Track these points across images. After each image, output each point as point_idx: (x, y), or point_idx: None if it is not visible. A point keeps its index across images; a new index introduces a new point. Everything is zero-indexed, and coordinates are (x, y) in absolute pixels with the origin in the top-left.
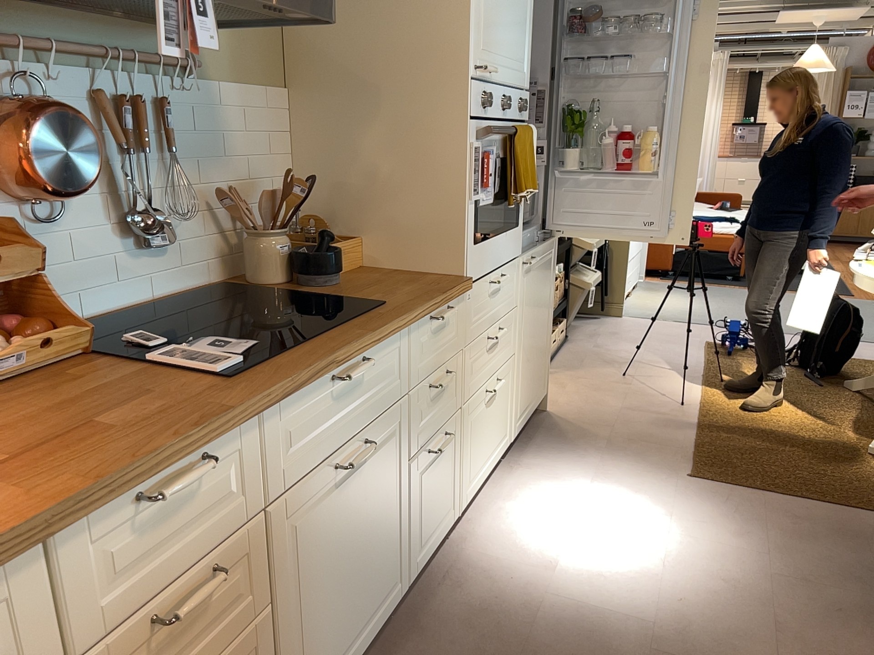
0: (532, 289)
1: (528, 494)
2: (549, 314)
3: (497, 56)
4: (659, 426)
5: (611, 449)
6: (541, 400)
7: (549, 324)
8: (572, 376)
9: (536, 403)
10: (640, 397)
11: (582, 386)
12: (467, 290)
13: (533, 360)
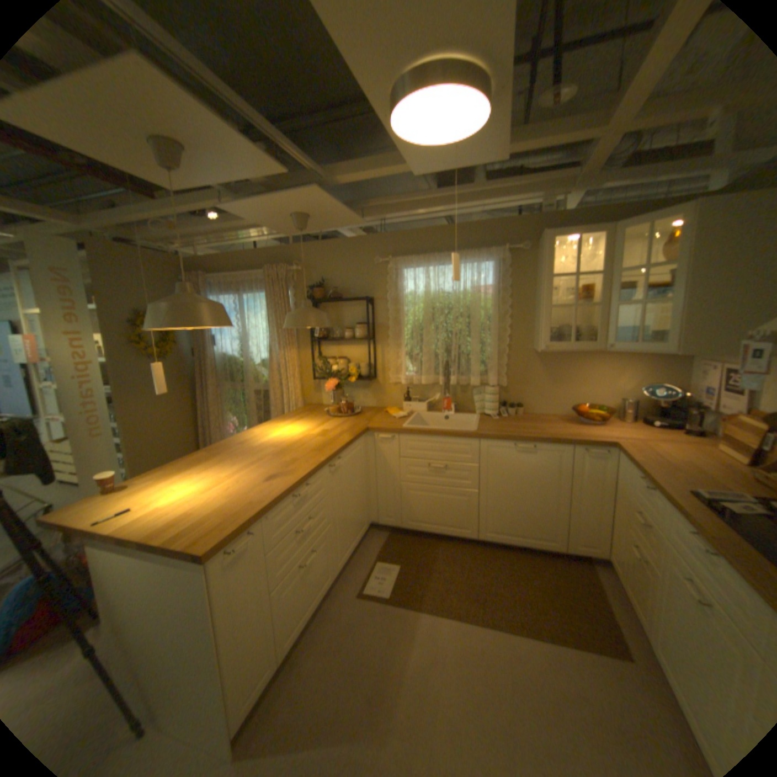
0: None
1: None
2: None
3: None
4: None
5: None
6: None
7: None
8: None
9: None
10: None
11: None
12: None
13: None
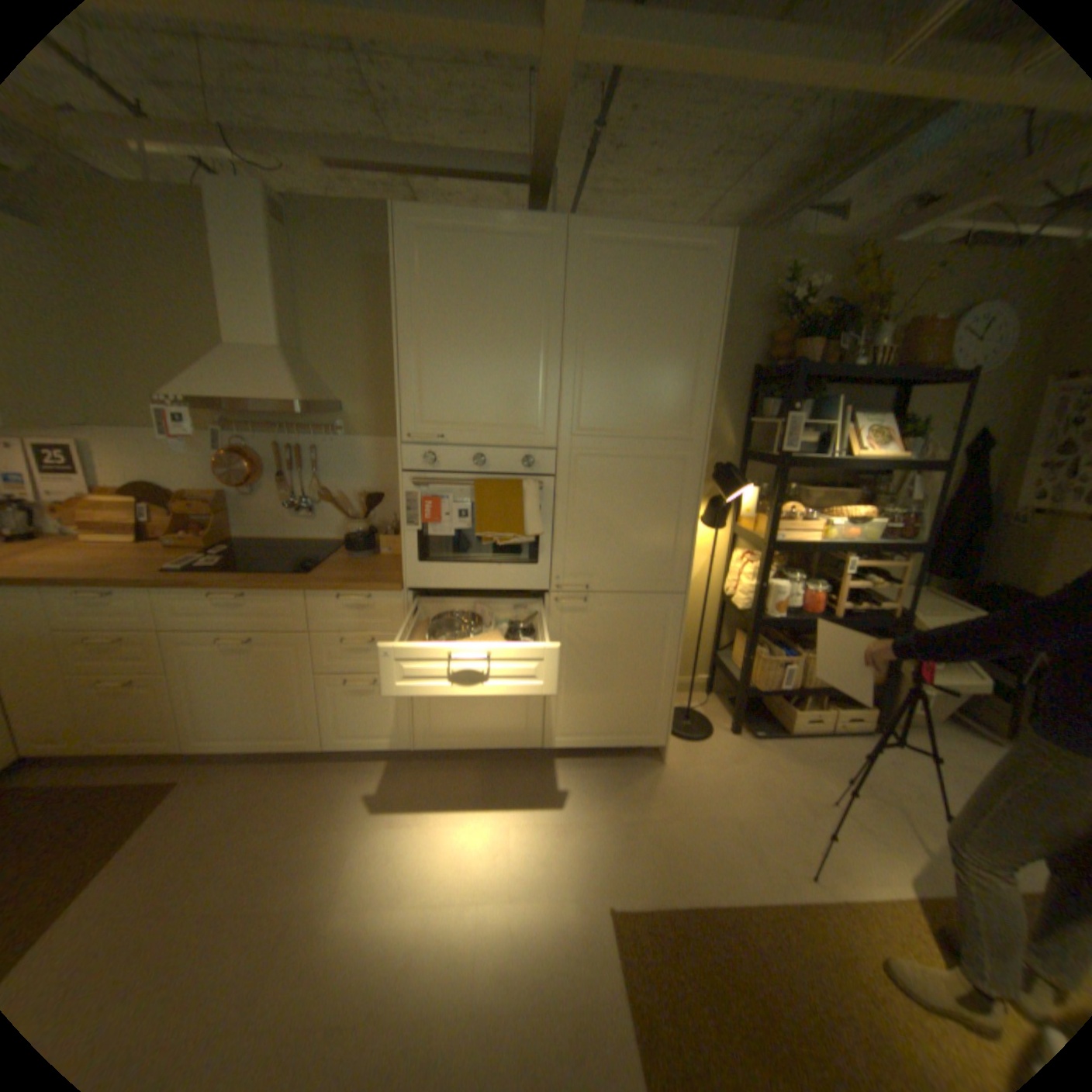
0: (586, 628)
1: (496, 788)
2: (662, 668)
3: (456, 423)
4: (724, 866)
5: (623, 830)
6: (642, 746)
7: (661, 678)
8: (773, 764)
9: (621, 742)
10: (787, 834)
11: (755, 777)
12: (394, 592)
13: (604, 697)
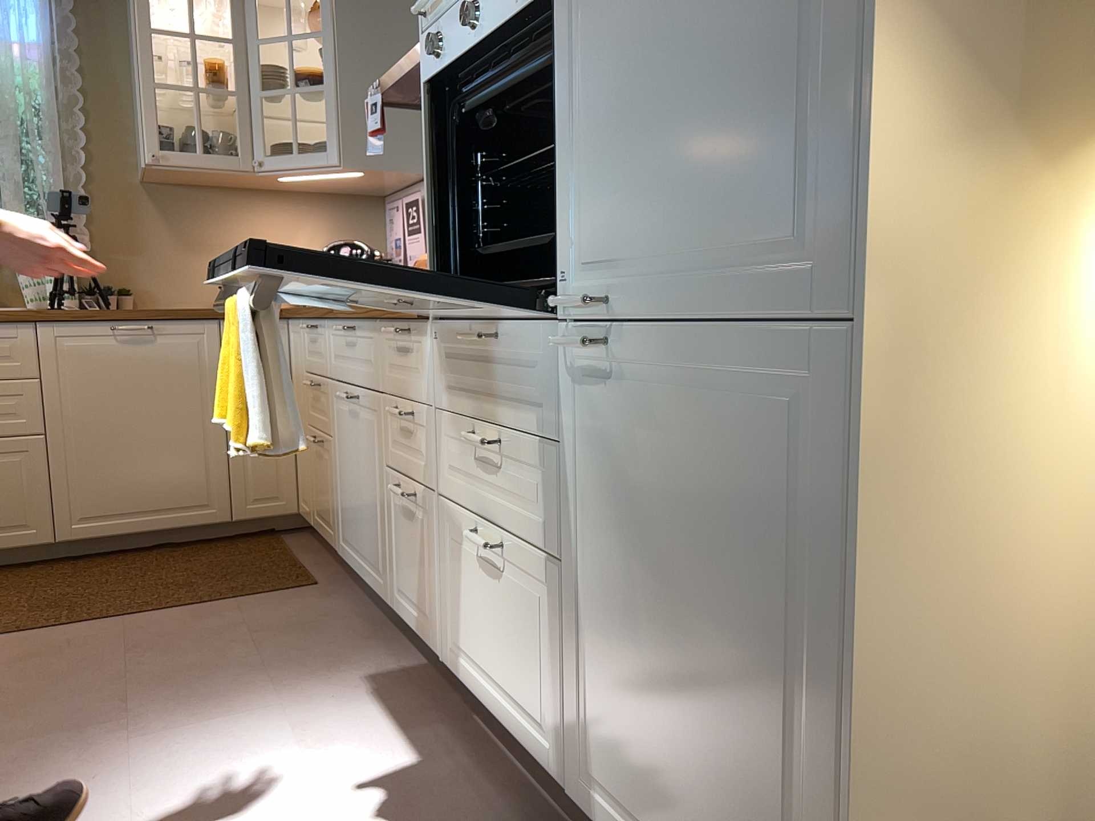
0: (625, 445)
1: (450, 814)
2: (821, 687)
3: None
4: None
5: None
6: None
7: (820, 733)
8: None
9: None
10: None
11: None
12: (417, 319)
13: (669, 716)
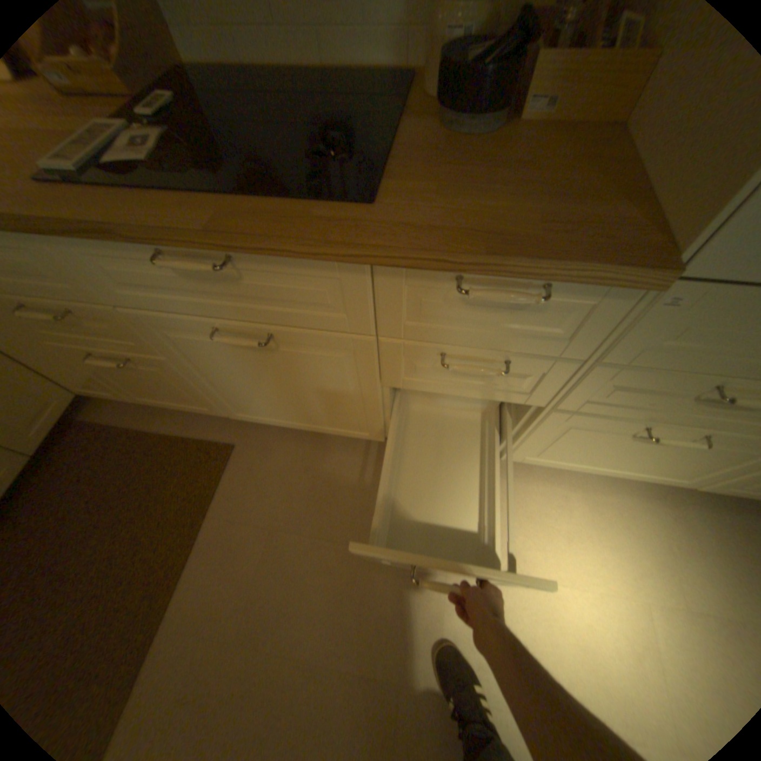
0: None
1: (617, 527)
2: None
3: None
4: None
5: None
6: None
7: None
8: None
9: None
10: None
11: None
12: (642, 285)
13: None
